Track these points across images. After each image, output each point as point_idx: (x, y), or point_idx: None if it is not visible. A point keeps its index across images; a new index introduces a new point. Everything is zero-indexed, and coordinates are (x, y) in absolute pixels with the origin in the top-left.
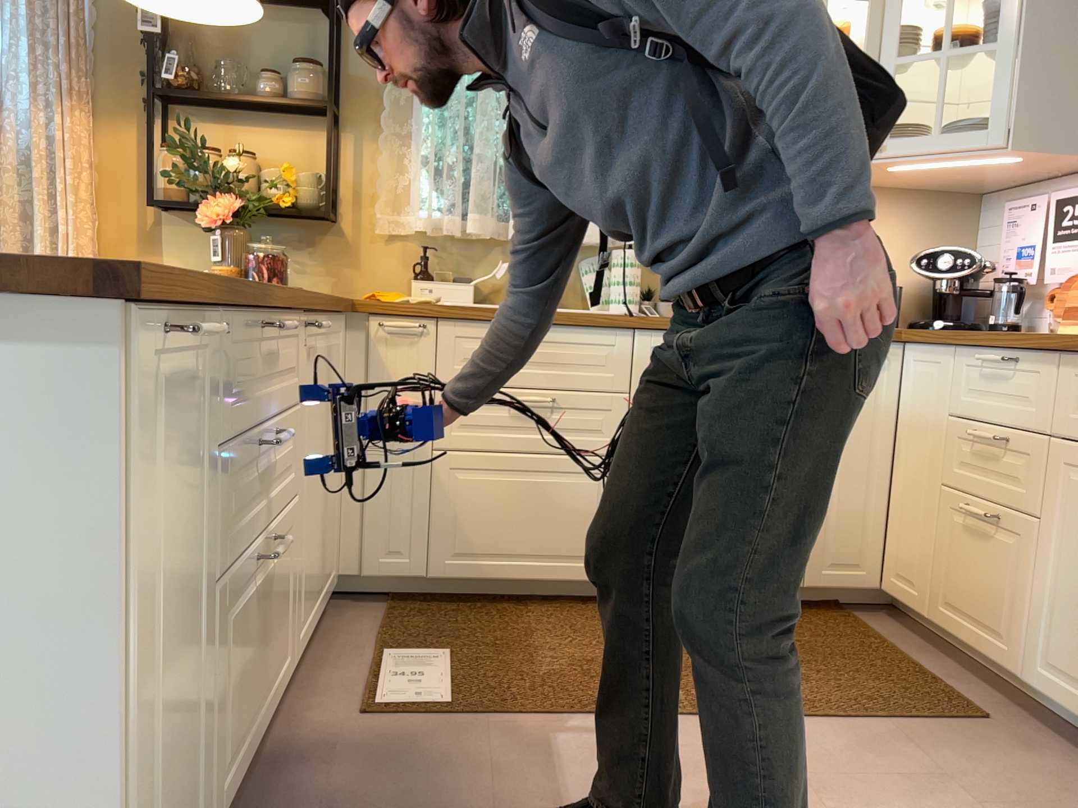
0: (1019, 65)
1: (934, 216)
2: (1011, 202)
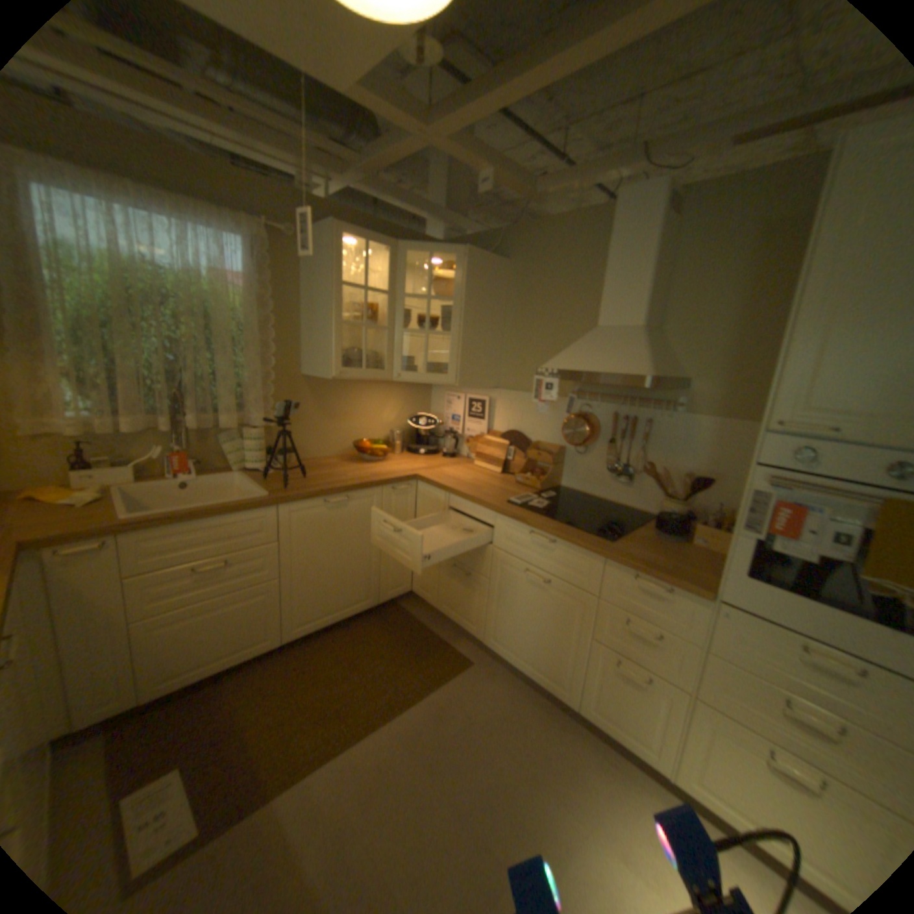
0: (458, 346)
1: (411, 392)
2: (446, 392)
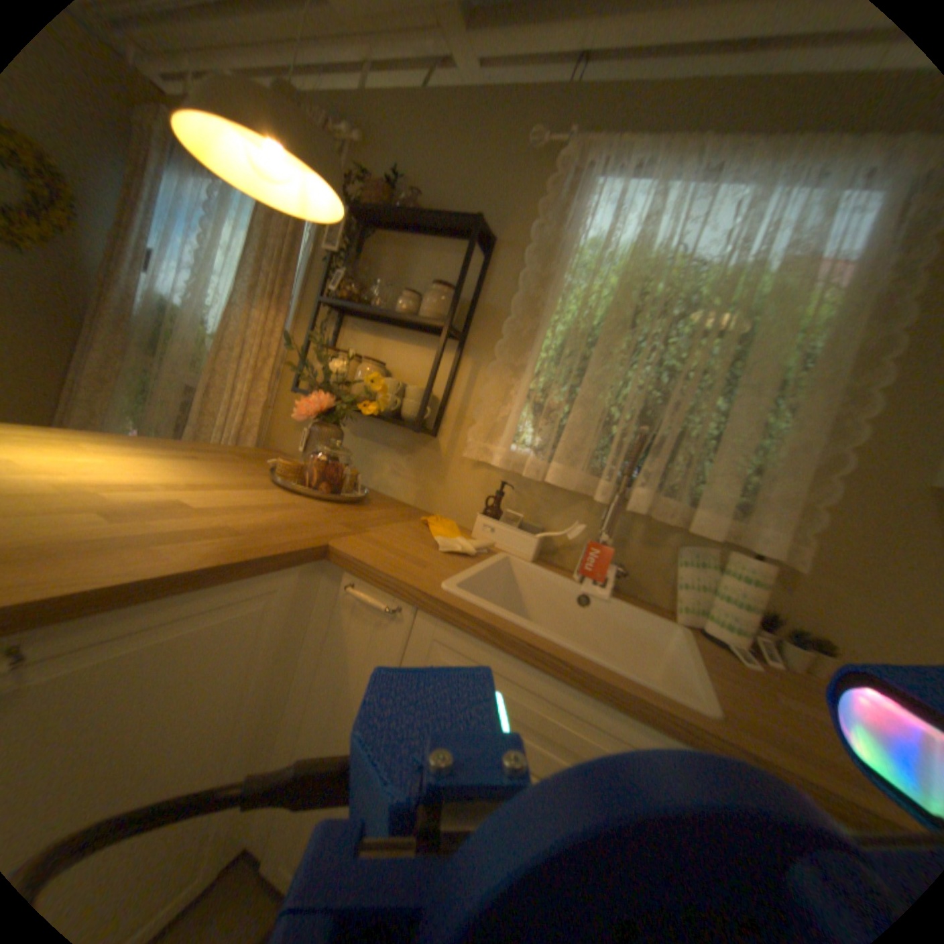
0: None
1: None
2: None
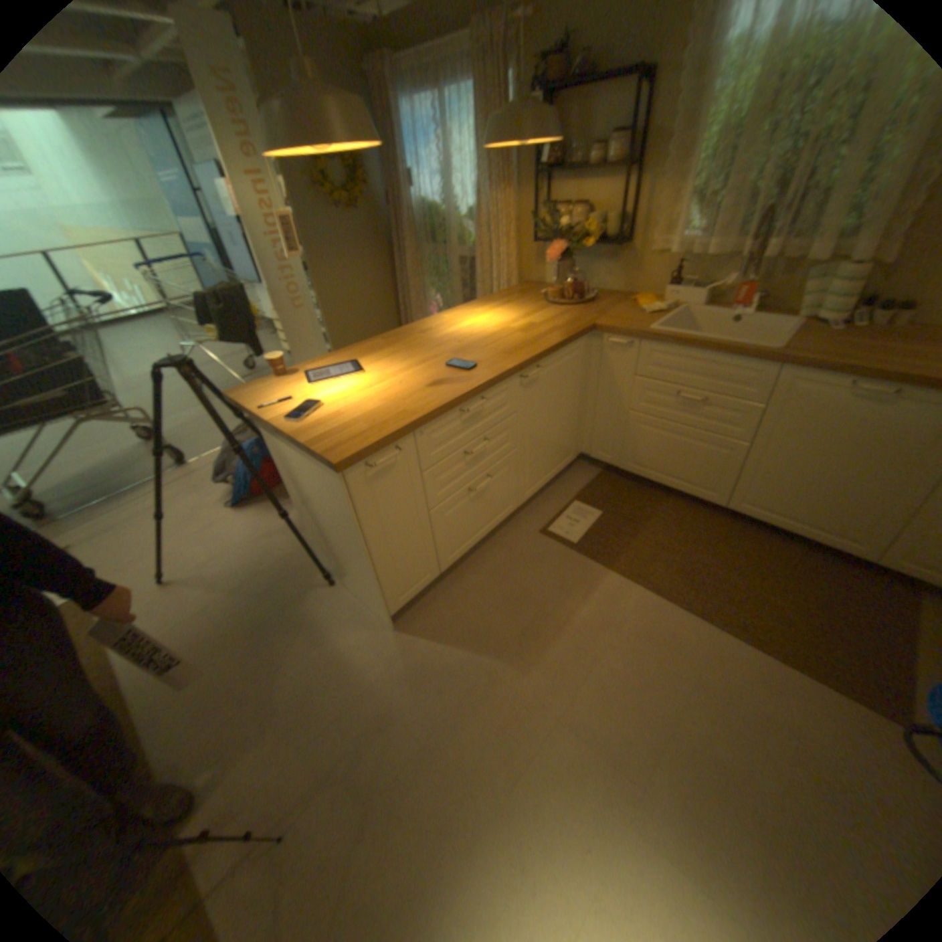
0: None
1: None
2: None
